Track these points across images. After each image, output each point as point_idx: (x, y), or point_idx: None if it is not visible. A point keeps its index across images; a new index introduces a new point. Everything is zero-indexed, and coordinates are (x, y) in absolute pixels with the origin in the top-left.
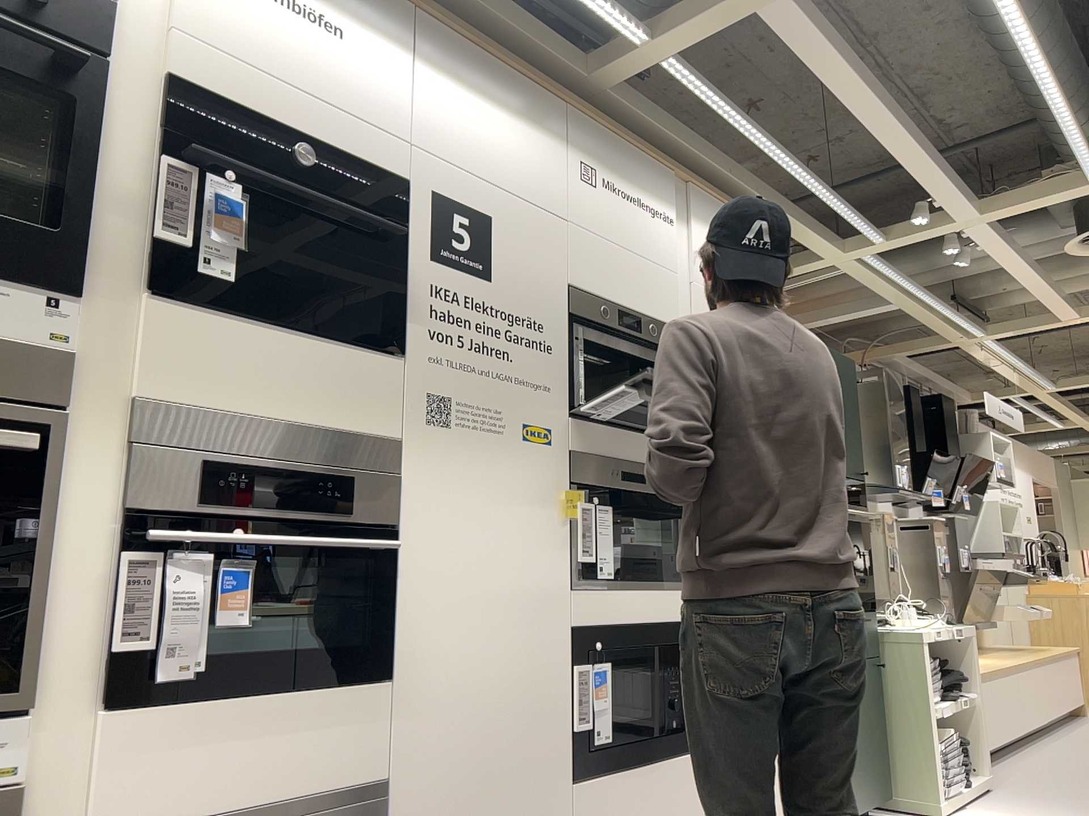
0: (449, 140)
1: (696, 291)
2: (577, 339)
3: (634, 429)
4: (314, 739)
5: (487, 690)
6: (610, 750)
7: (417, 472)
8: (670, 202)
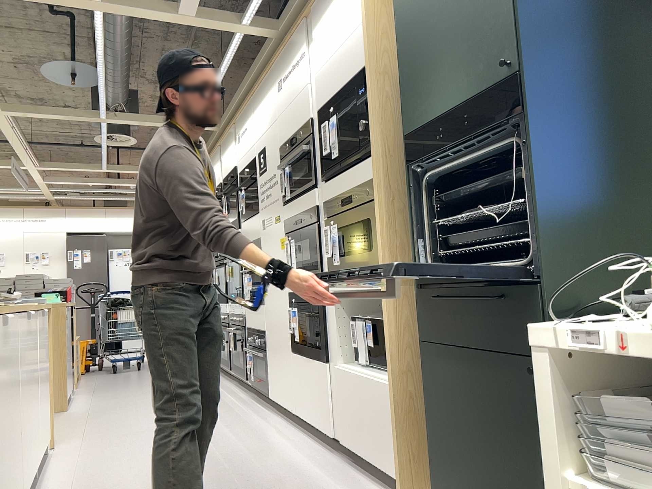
0: (258, 131)
1: (317, 80)
2: (284, 168)
3: (303, 194)
4: (257, 317)
5: (275, 312)
6: (299, 346)
7: (262, 246)
8: (303, 42)
